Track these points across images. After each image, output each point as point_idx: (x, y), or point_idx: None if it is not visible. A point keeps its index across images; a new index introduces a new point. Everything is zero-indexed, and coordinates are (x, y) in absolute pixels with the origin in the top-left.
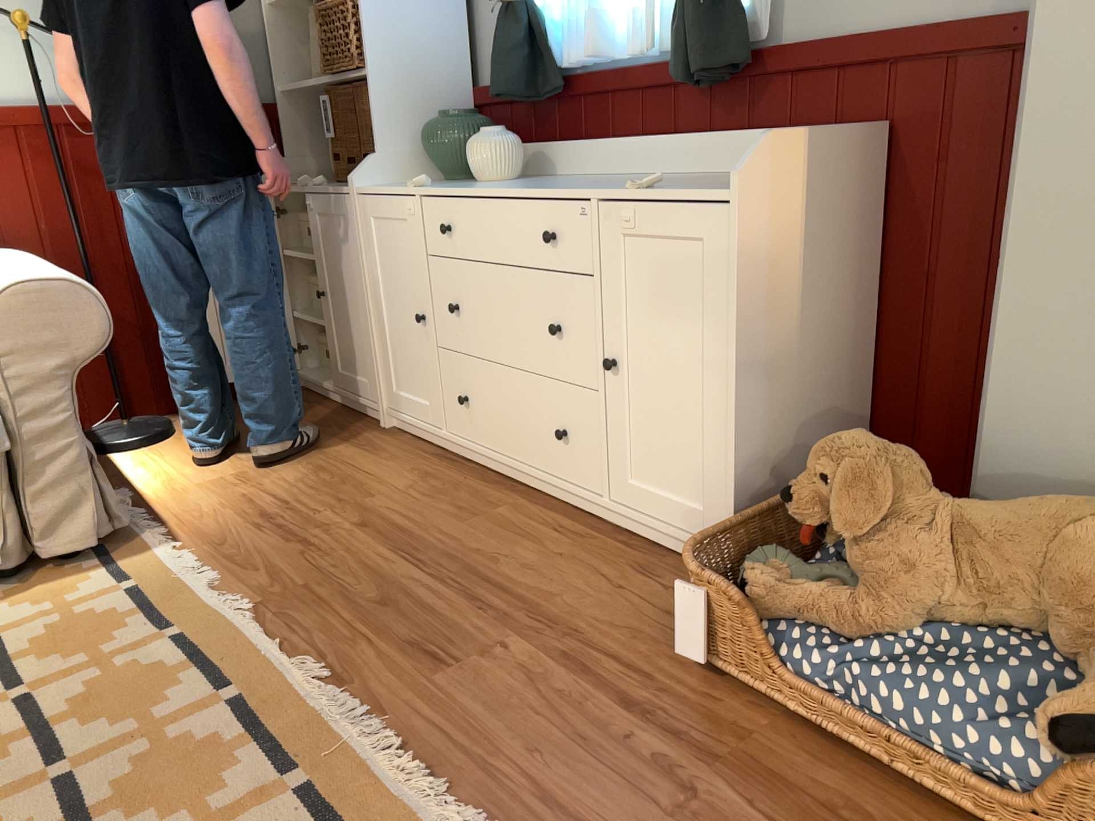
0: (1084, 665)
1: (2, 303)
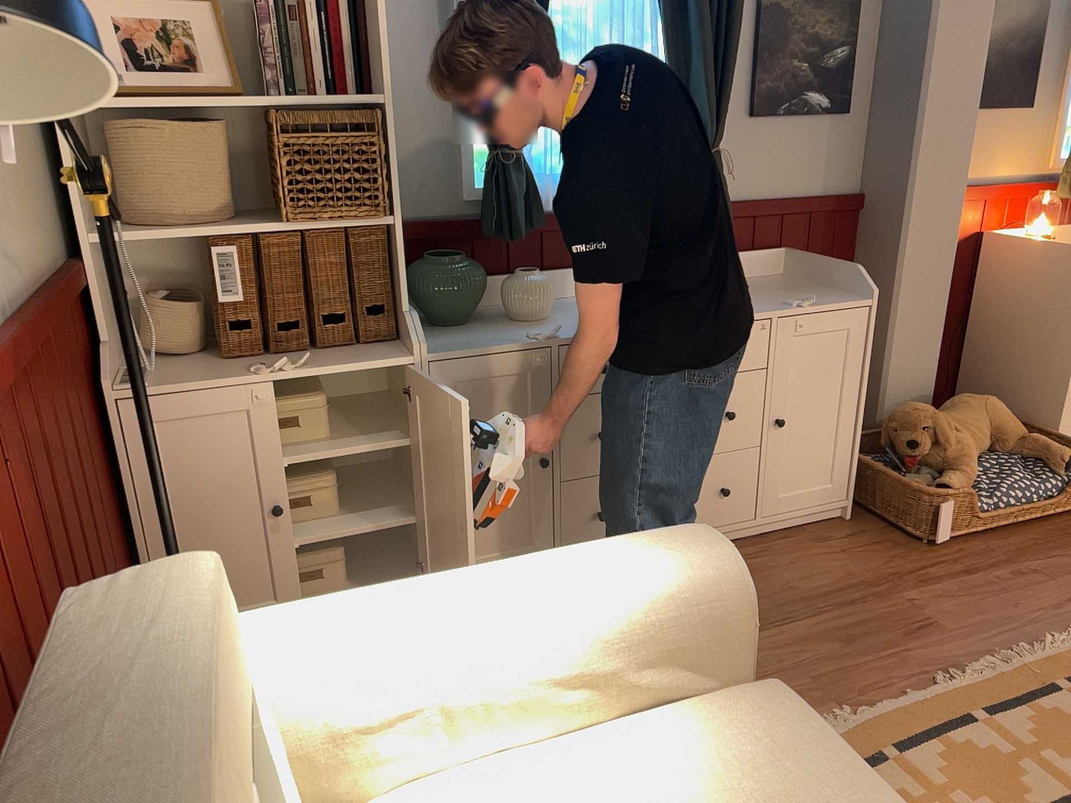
0: (1015, 451)
1: (740, 581)
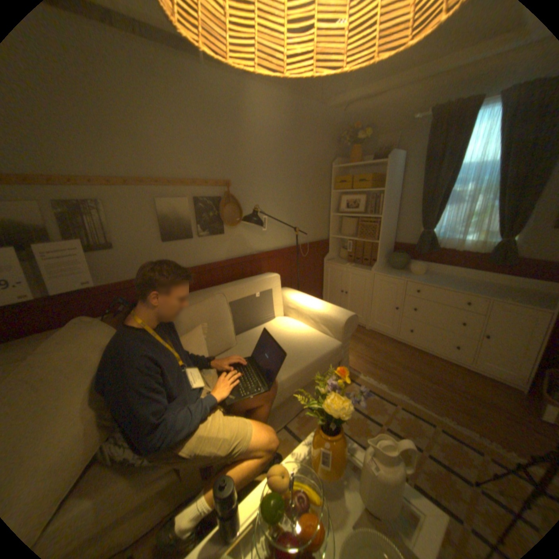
0: None
1: (345, 323)
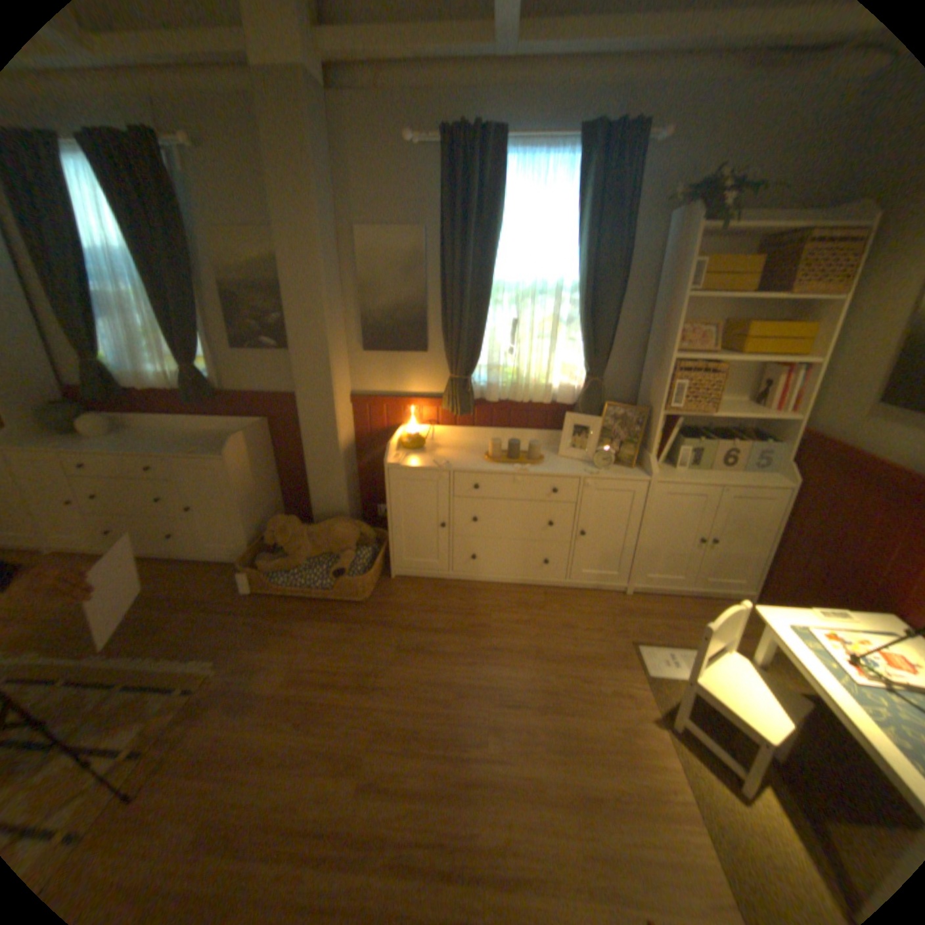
0: (339, 558)
1: None
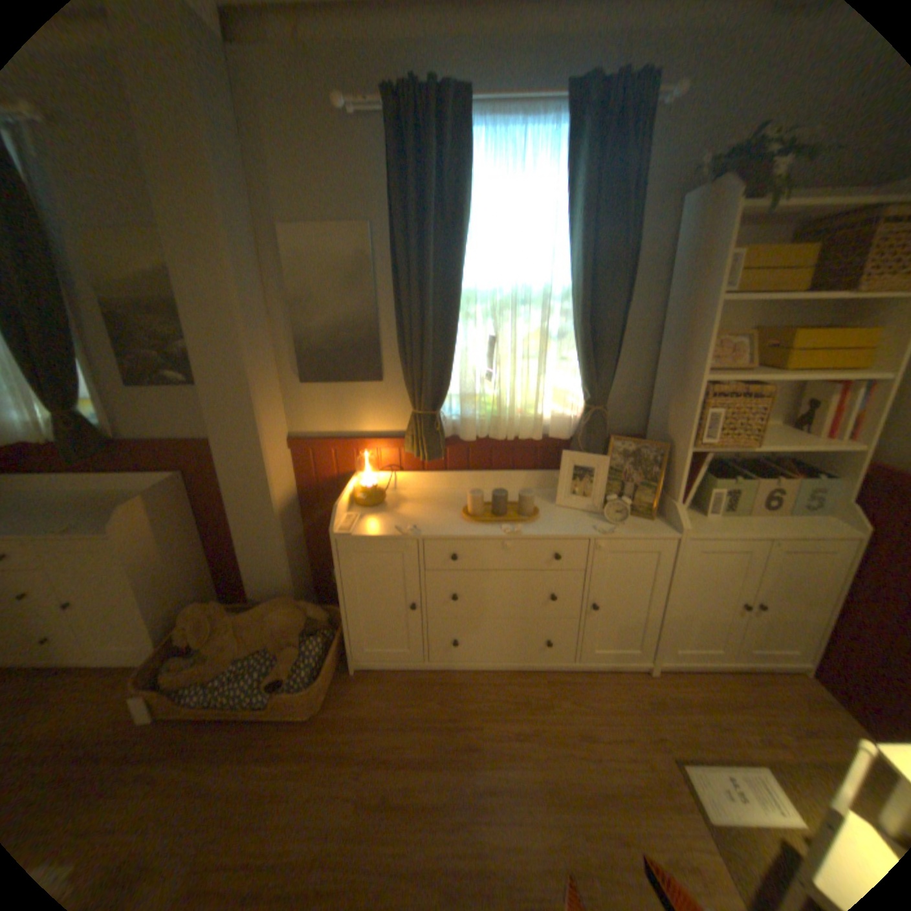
0: (277, 658)
1: None
